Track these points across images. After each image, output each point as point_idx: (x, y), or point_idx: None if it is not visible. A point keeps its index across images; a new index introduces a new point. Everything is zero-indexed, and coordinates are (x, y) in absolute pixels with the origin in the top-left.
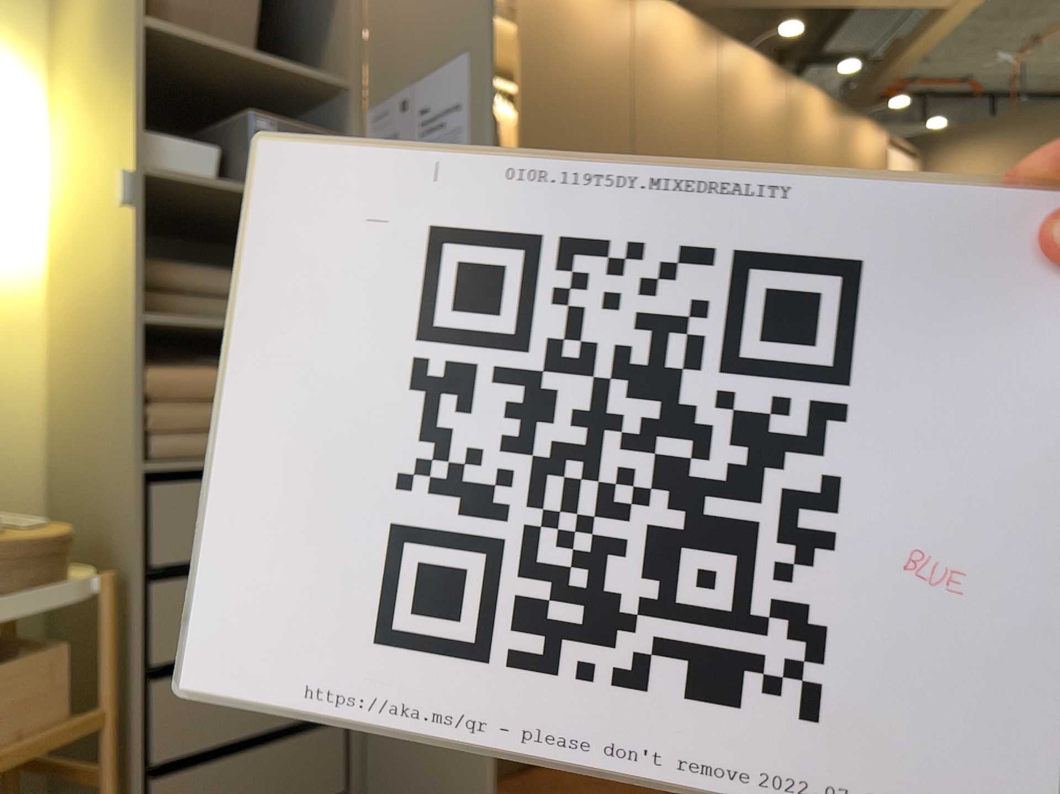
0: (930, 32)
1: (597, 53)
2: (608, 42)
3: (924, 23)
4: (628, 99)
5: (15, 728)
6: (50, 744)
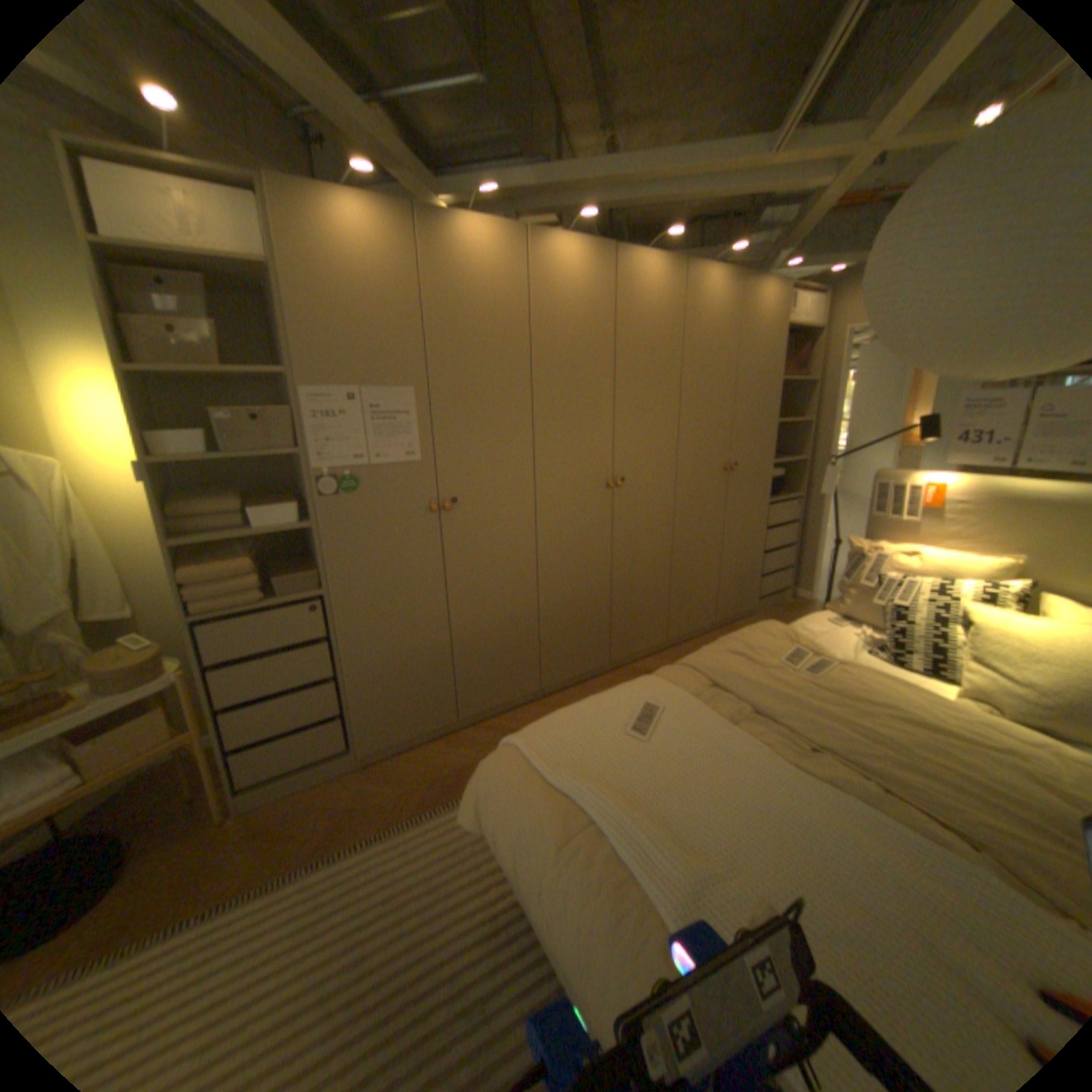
0: (816, 205)
1: (492, 296)
2: (502, 284)
3: (814, 196)
4: (523, 324)
5: (139, 750)
6: (160, 754)
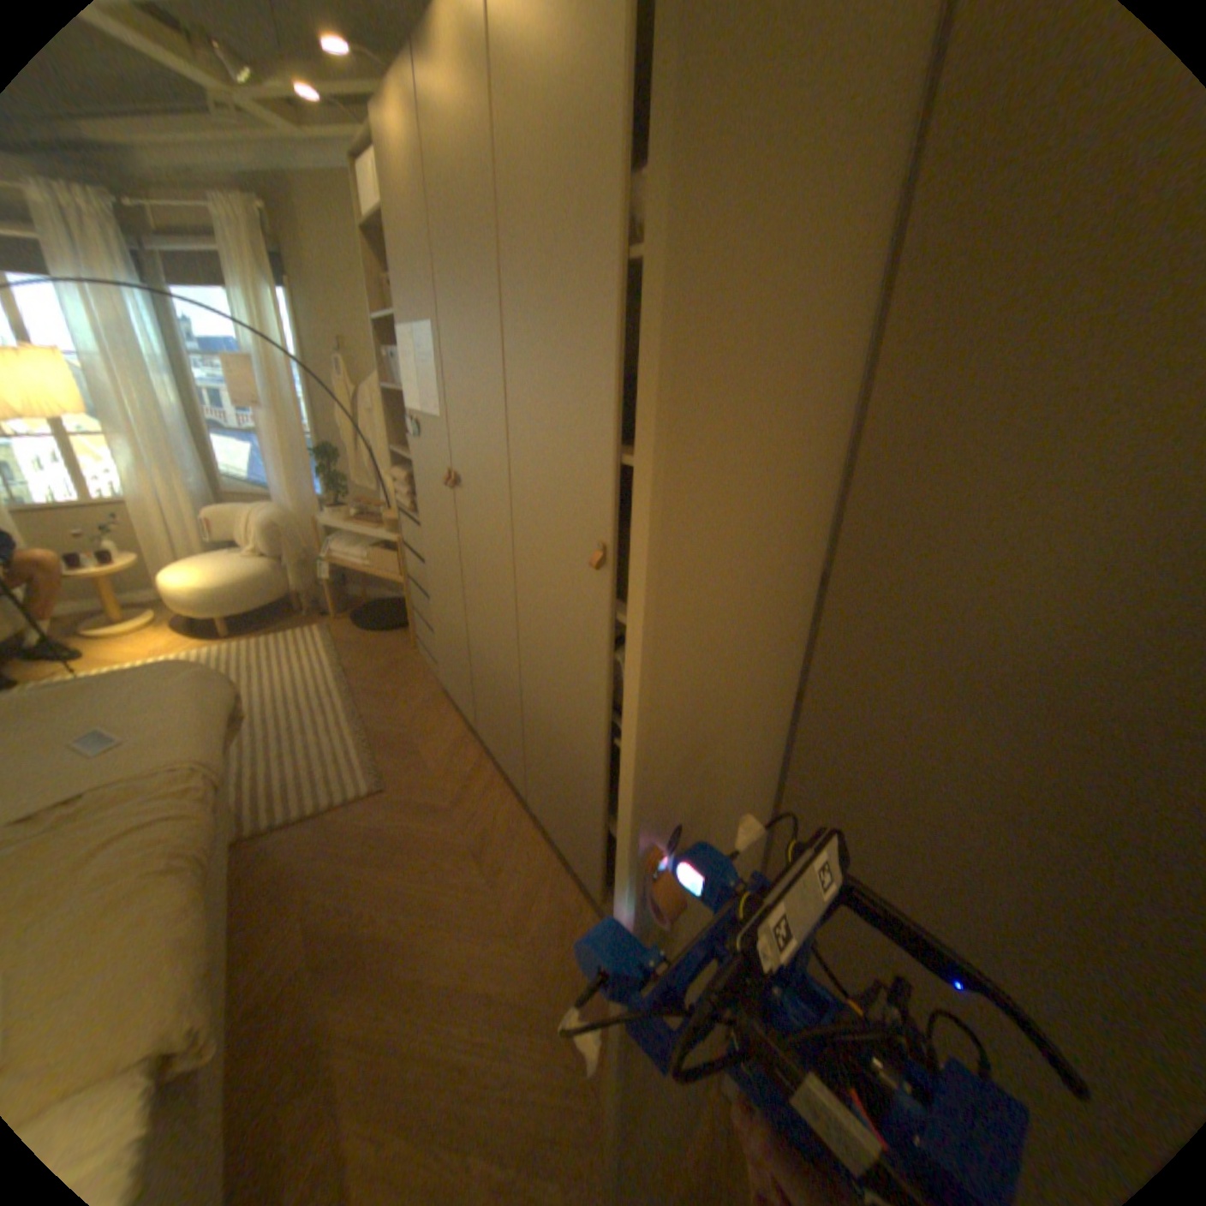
0: None
1: (458, 141)
2: (464, 107)
3: None
4: (485, 176)
5: (385, 571)
6: (388, 580)
